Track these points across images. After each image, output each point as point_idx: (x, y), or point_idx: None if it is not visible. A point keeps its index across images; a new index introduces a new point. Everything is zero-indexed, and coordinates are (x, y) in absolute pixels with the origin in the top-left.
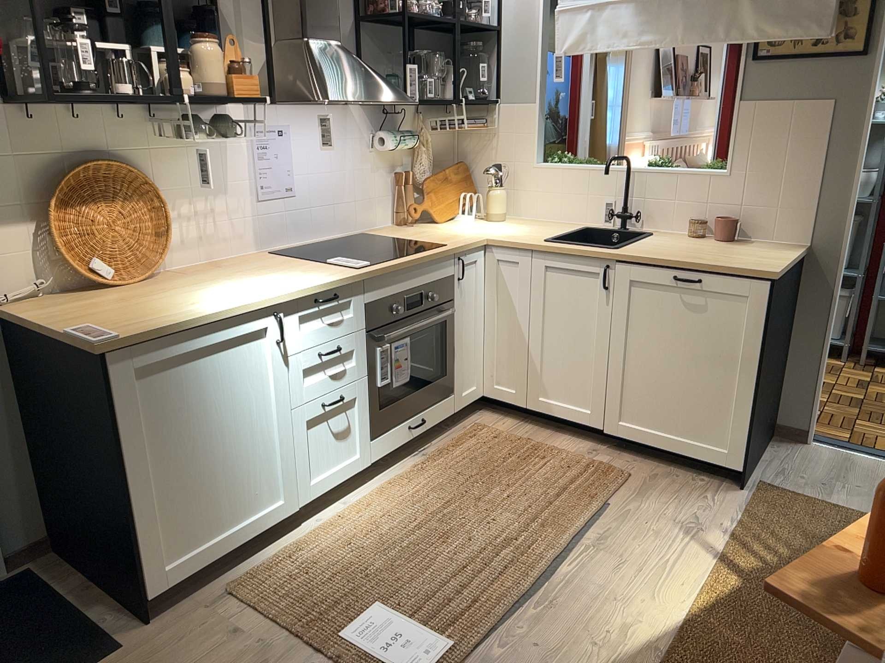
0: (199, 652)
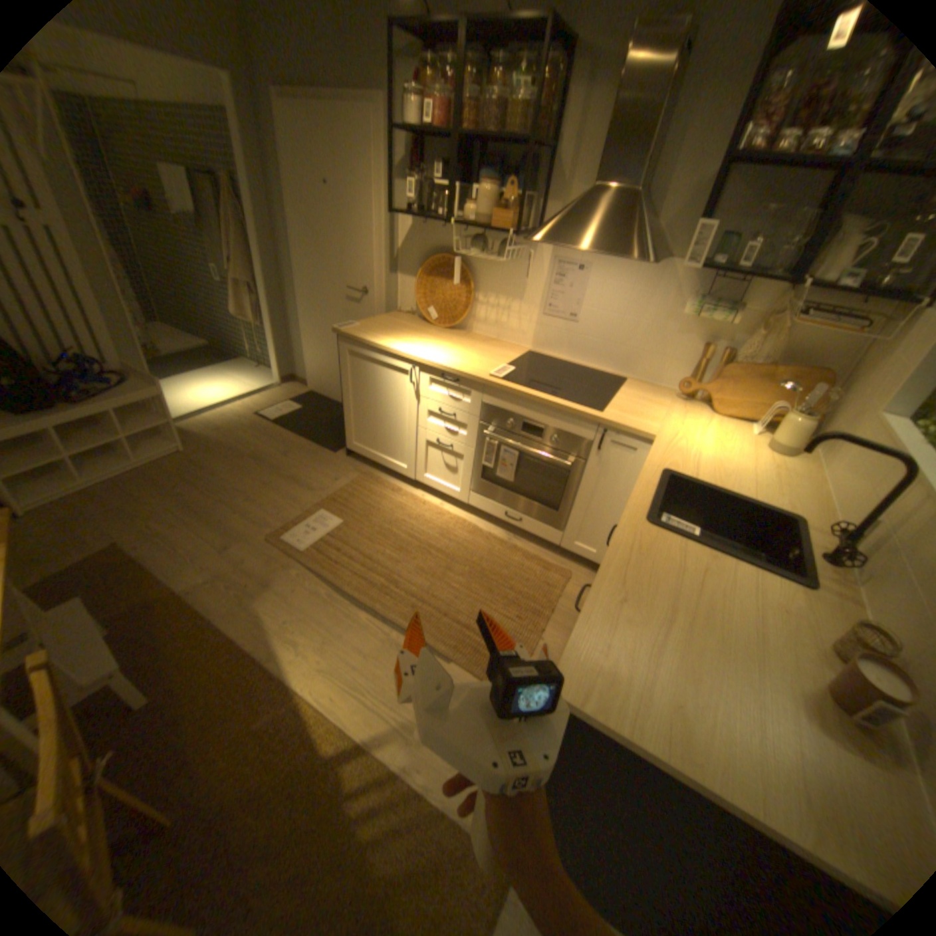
0: (326, 472)
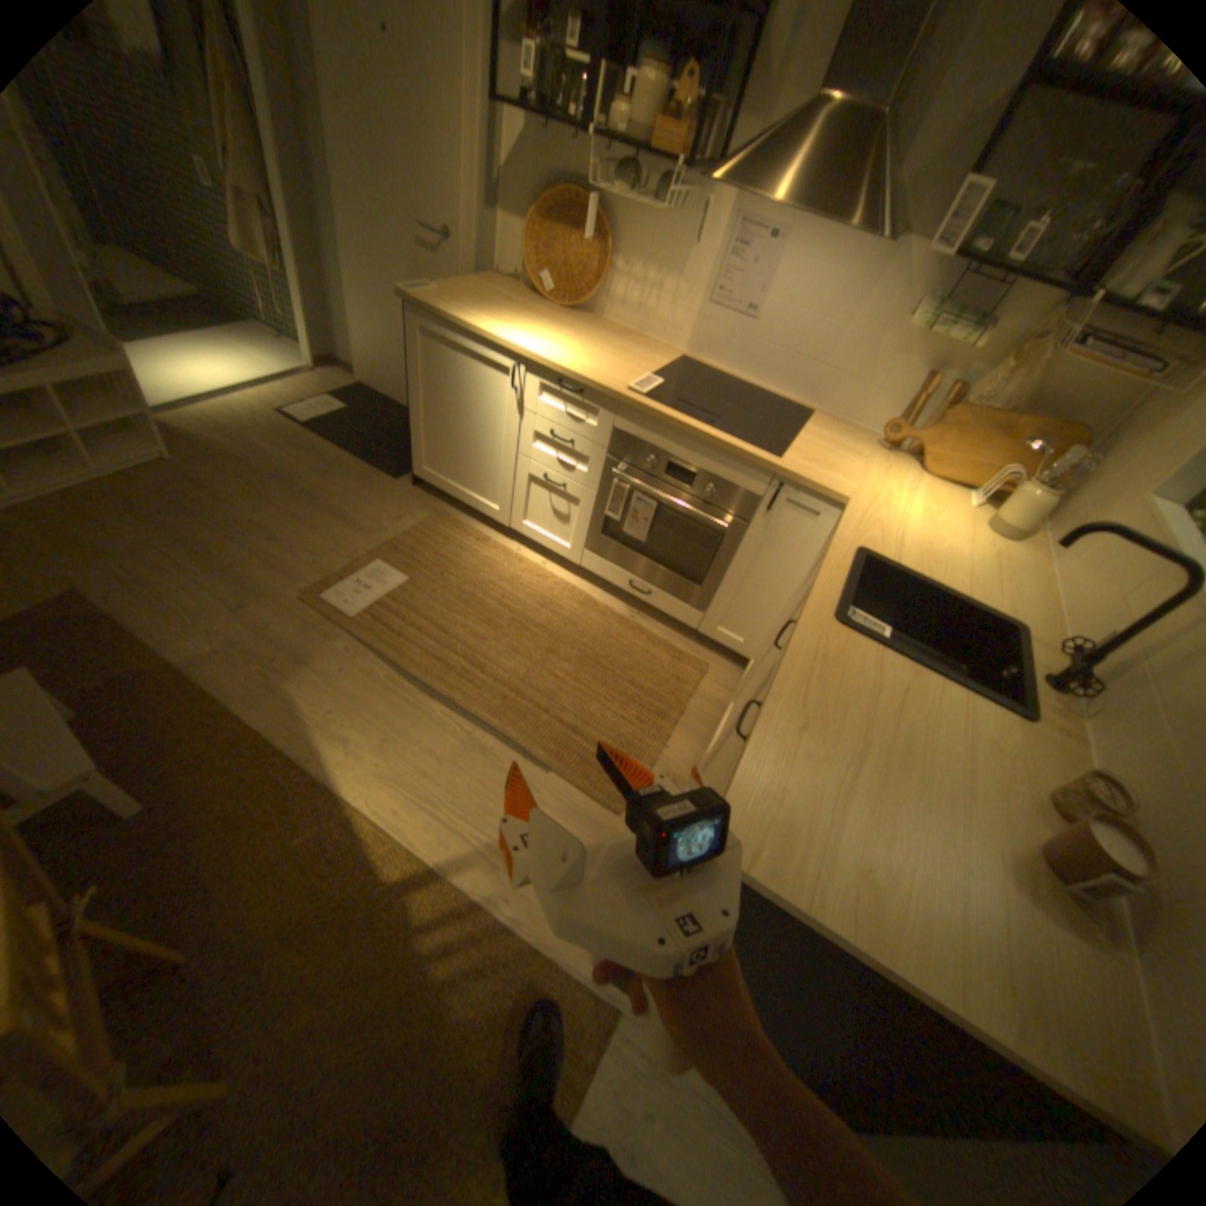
0: (382, 508)
